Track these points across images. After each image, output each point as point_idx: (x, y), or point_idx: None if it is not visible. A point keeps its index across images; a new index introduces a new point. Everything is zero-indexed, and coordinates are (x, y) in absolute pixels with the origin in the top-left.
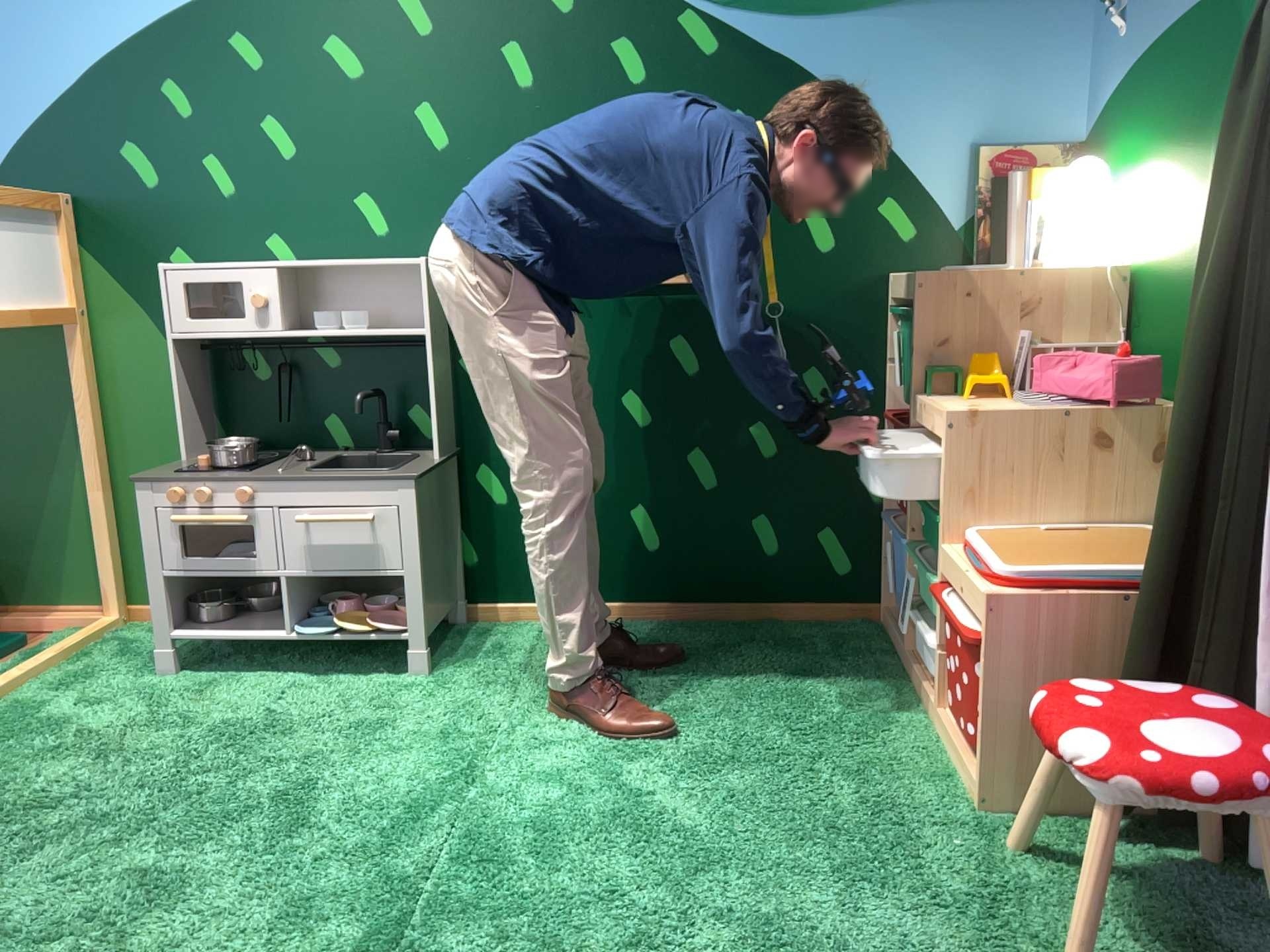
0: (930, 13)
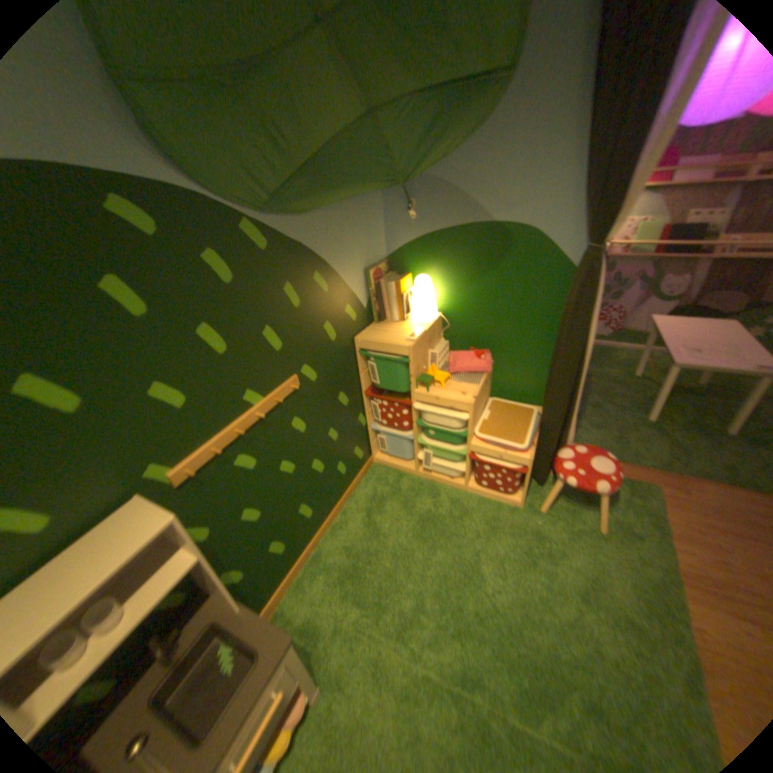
0: (344, 205)
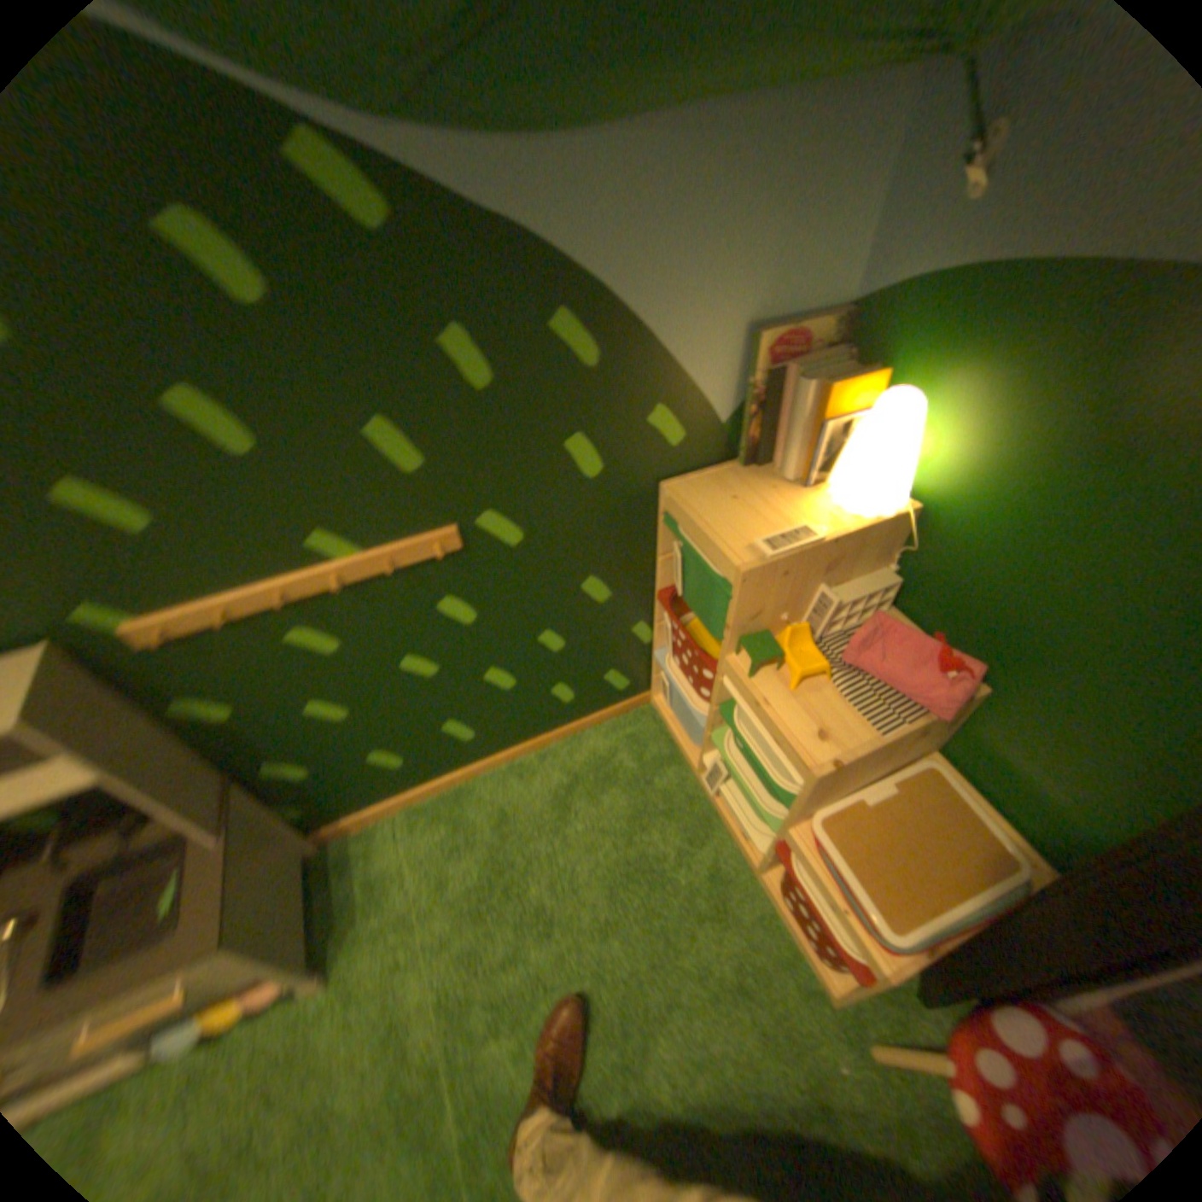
0: (728, 116)
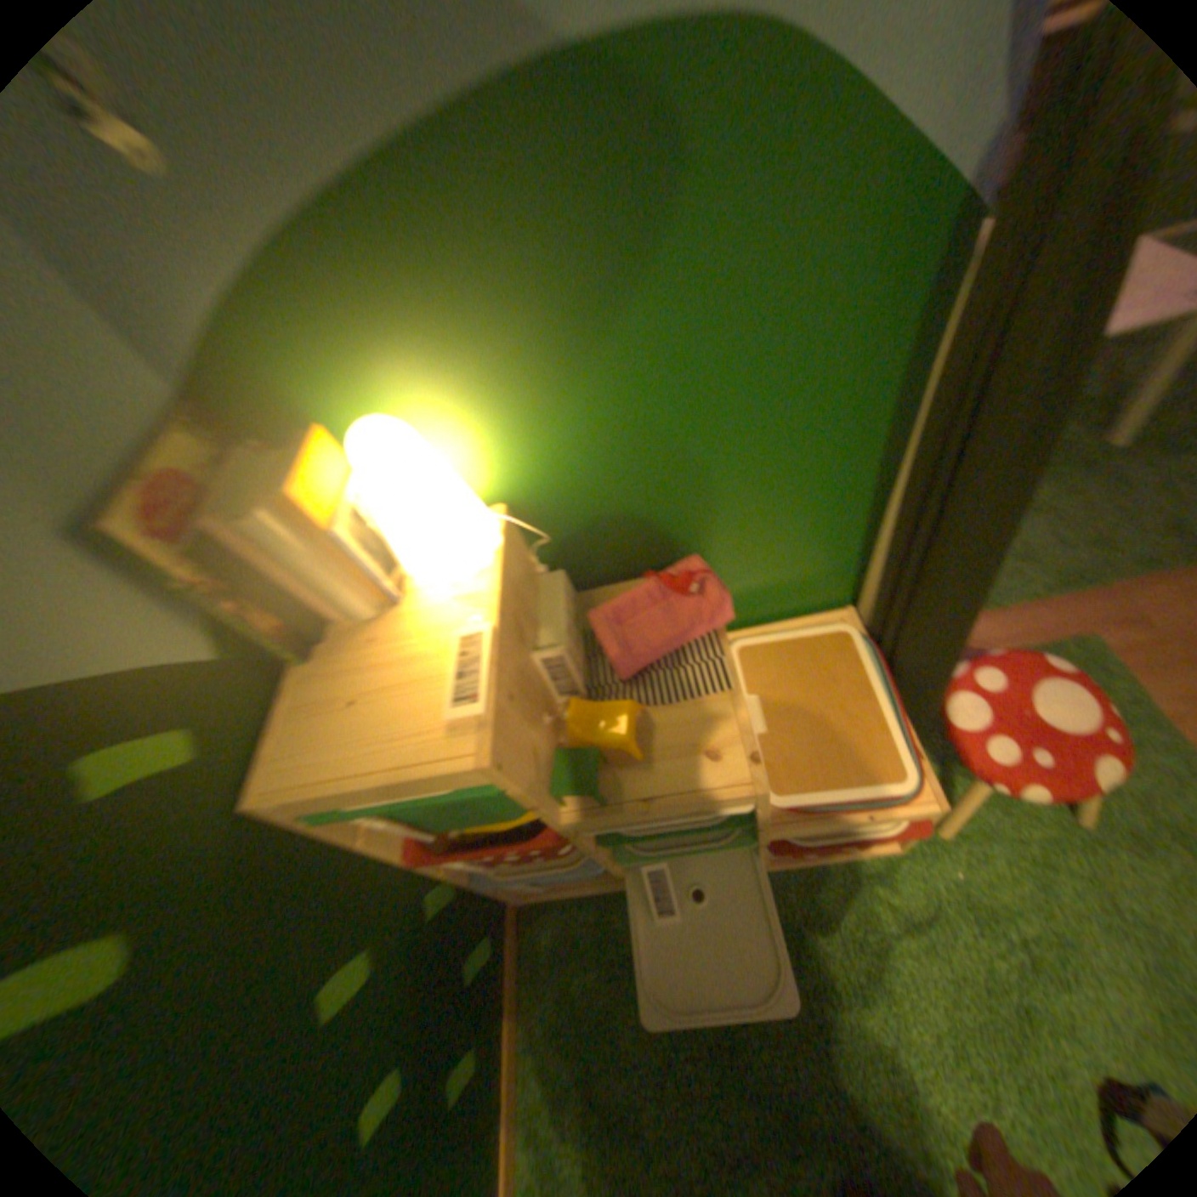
0: None
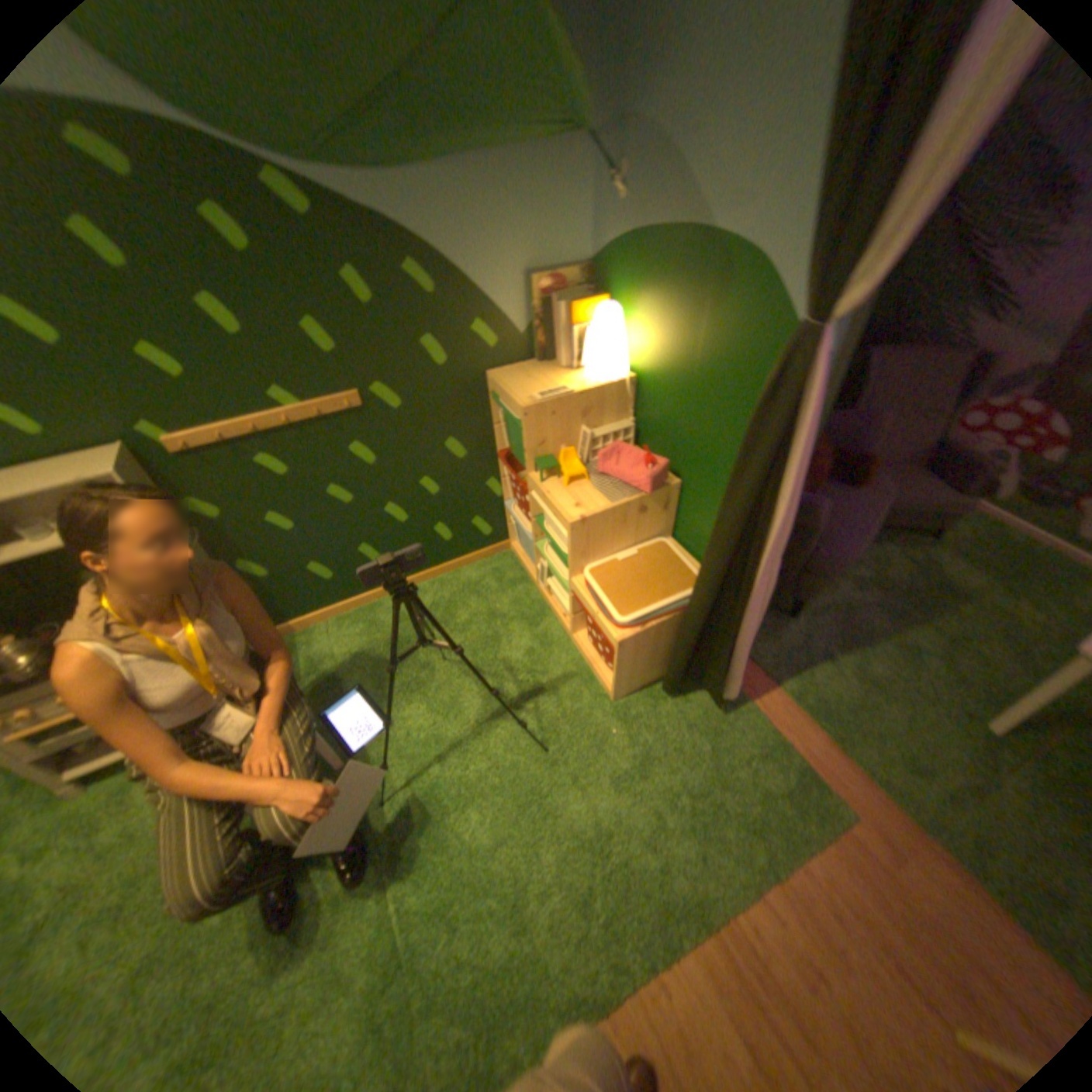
0: (484, 163)
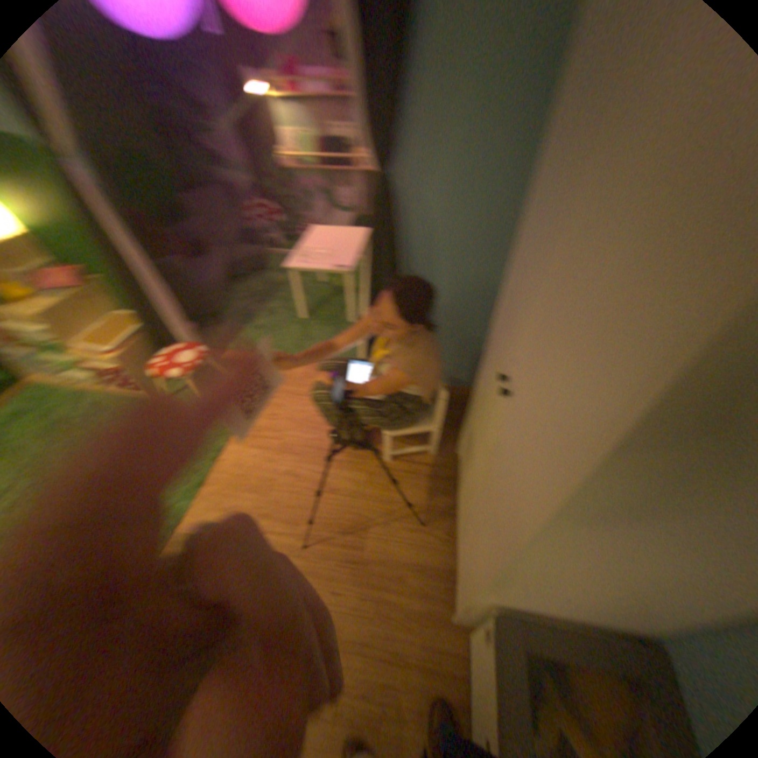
0: None
